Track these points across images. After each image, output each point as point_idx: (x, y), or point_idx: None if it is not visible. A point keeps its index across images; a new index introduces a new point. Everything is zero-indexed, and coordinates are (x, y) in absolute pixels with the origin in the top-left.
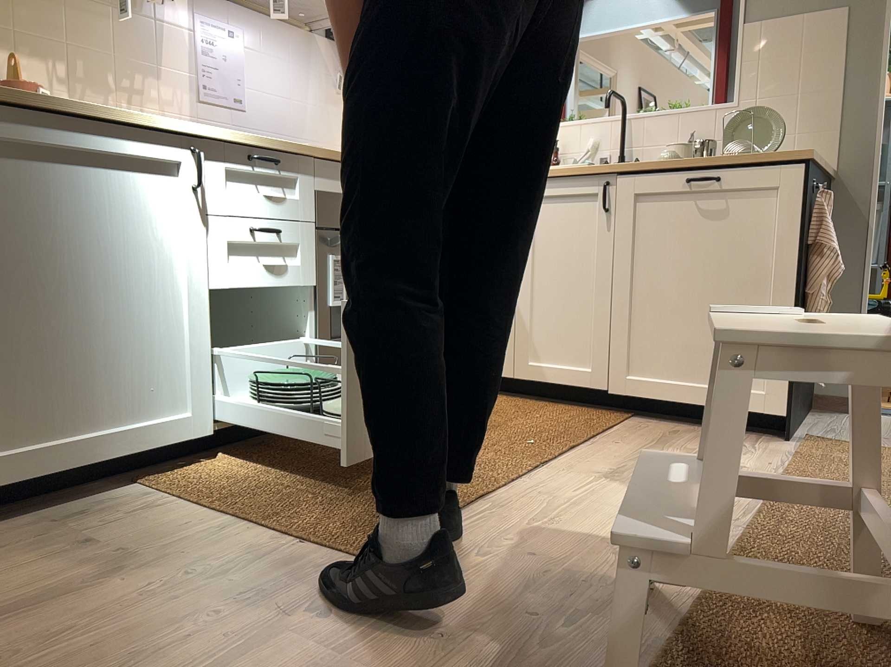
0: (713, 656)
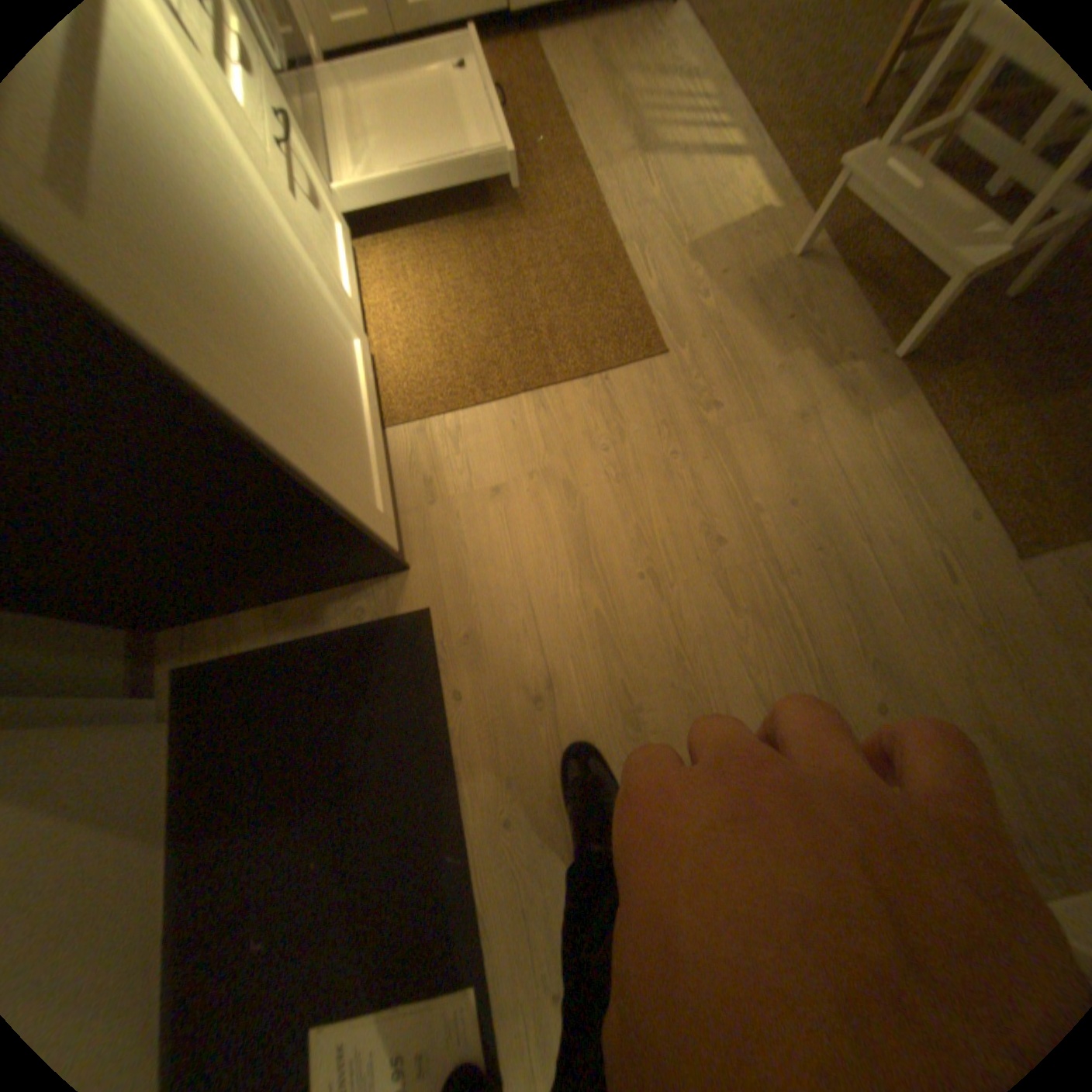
0: (879, 276)
